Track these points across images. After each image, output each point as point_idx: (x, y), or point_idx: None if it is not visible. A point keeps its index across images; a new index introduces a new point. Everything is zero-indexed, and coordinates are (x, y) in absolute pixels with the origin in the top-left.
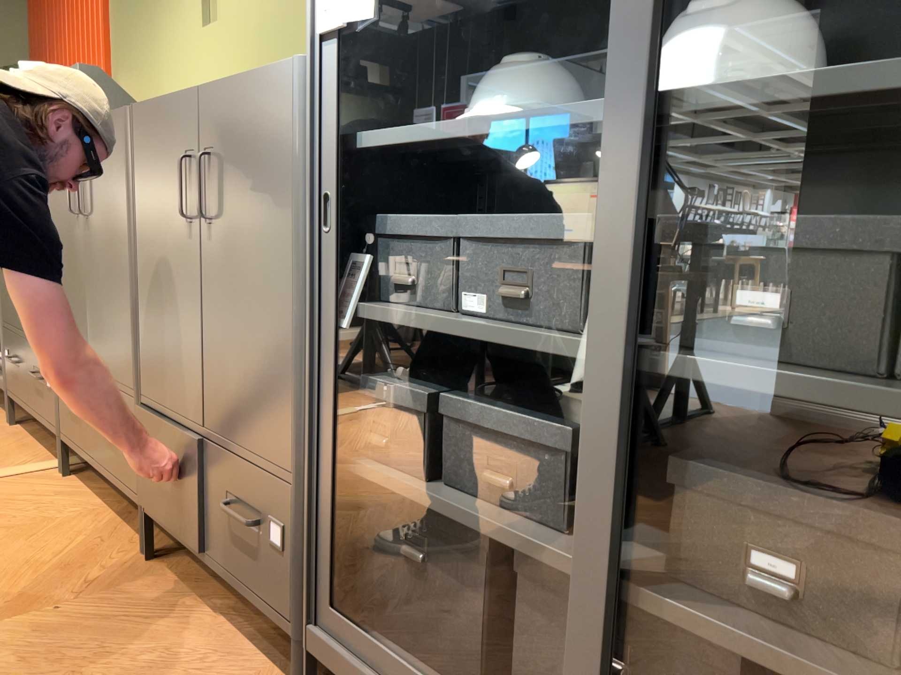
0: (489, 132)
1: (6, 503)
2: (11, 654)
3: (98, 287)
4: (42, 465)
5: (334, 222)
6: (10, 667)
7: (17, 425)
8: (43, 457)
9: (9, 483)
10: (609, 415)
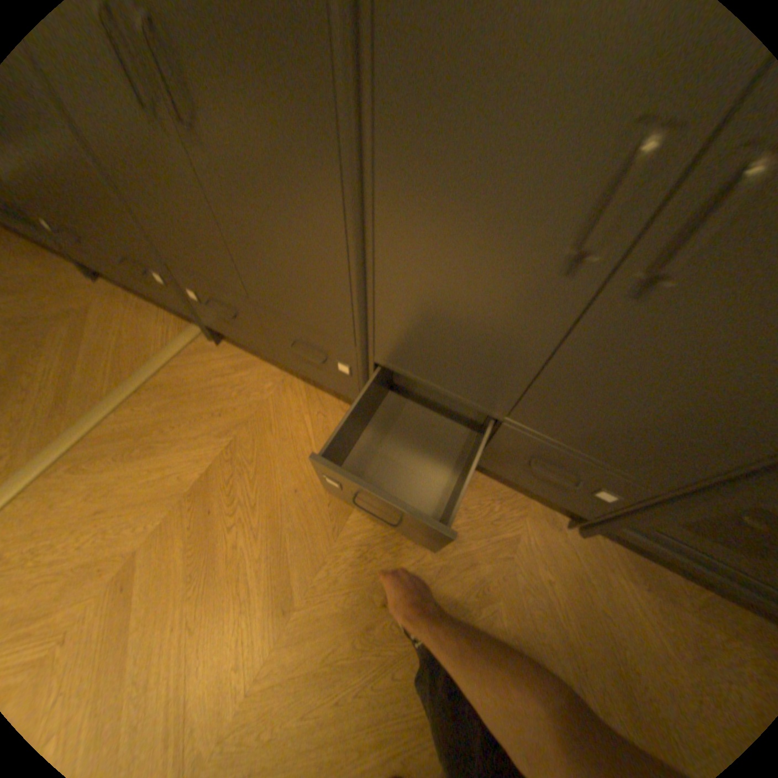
0: None
1: (207, 391)
2: (377, 545)
3: (252, 232)
4: (187, 335)
5: None
6: (389, 557)
7: (99, 279)
8: (171, 321)
9: (180, 363)
10: None
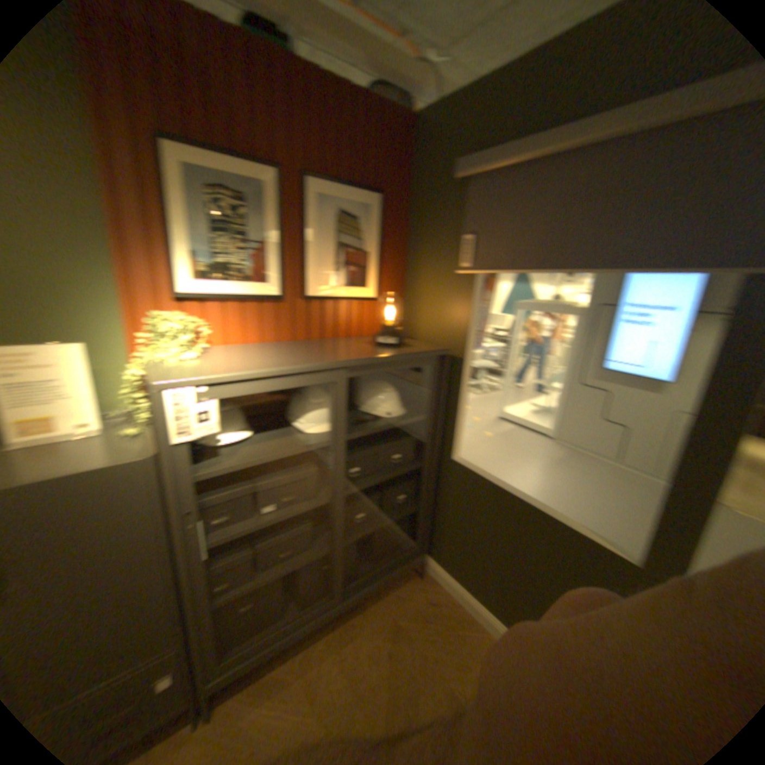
0: (276, 457)
1: None
2: None
3: None
4: None
5: (193, 521)
6: None
7: None
8: None
9: None
10: (337, 514)
